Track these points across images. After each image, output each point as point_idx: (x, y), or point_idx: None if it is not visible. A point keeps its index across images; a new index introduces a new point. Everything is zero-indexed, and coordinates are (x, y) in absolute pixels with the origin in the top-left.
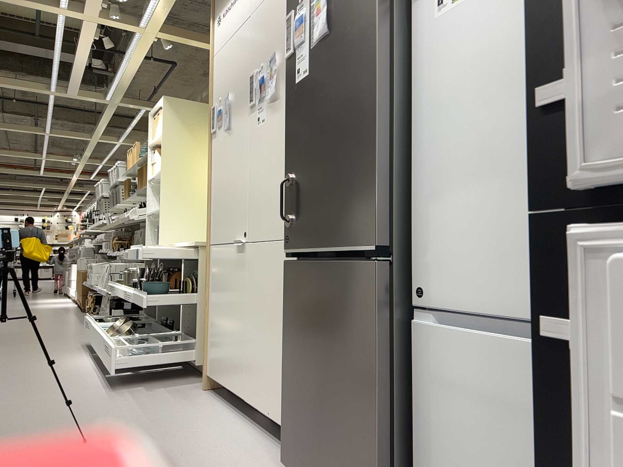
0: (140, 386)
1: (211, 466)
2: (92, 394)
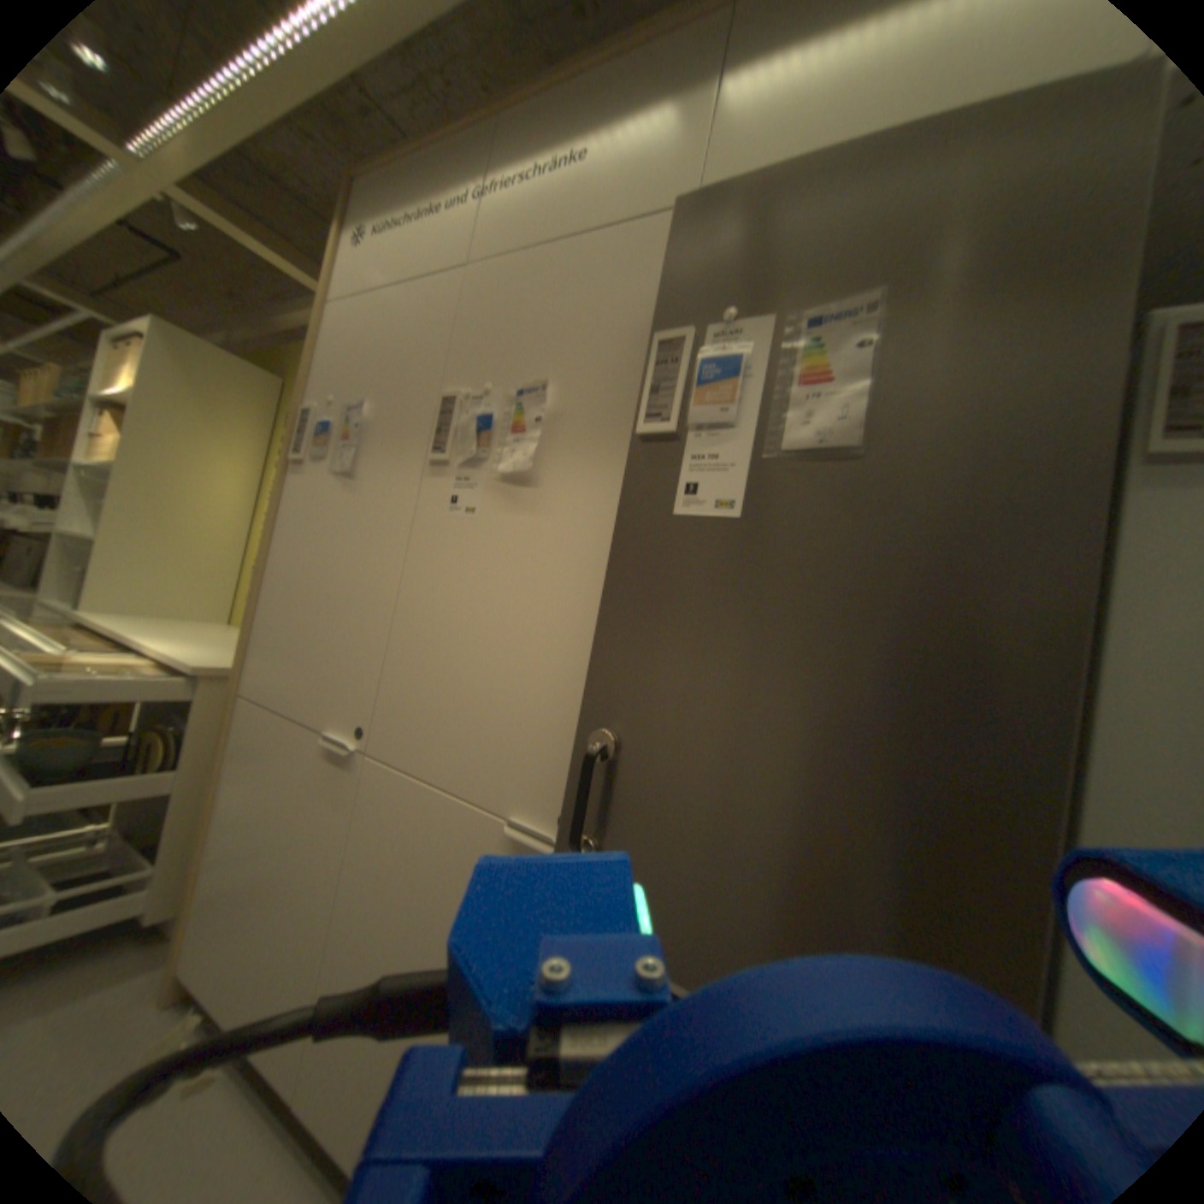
0: None
1: None
2: None
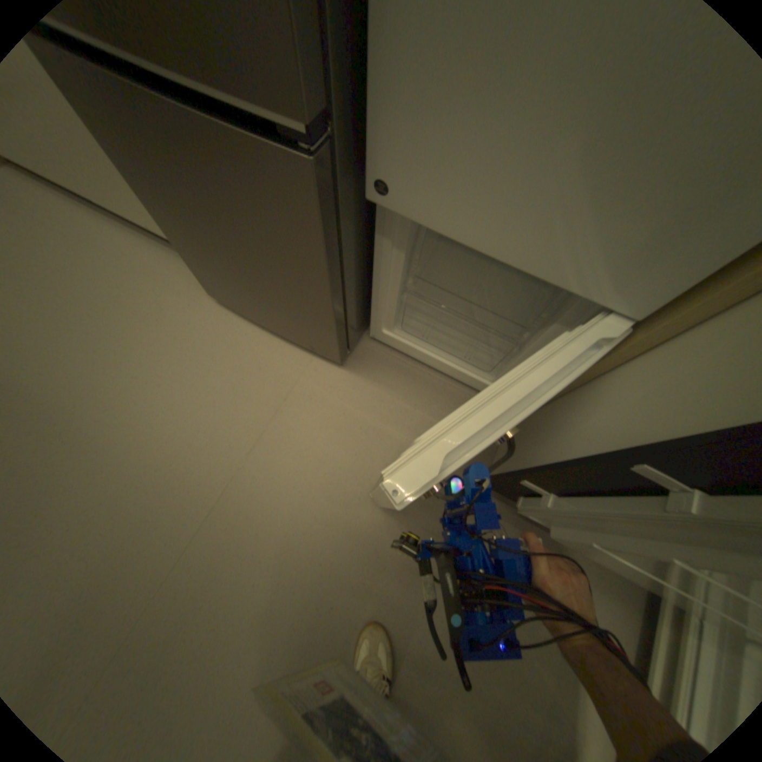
0: None
1: (134, 316)
2: None
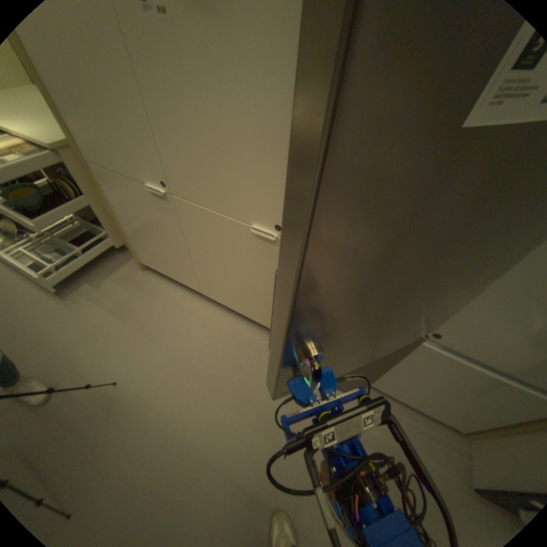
0: (81, 284)
1: (224, 362)
2: (46, 311)
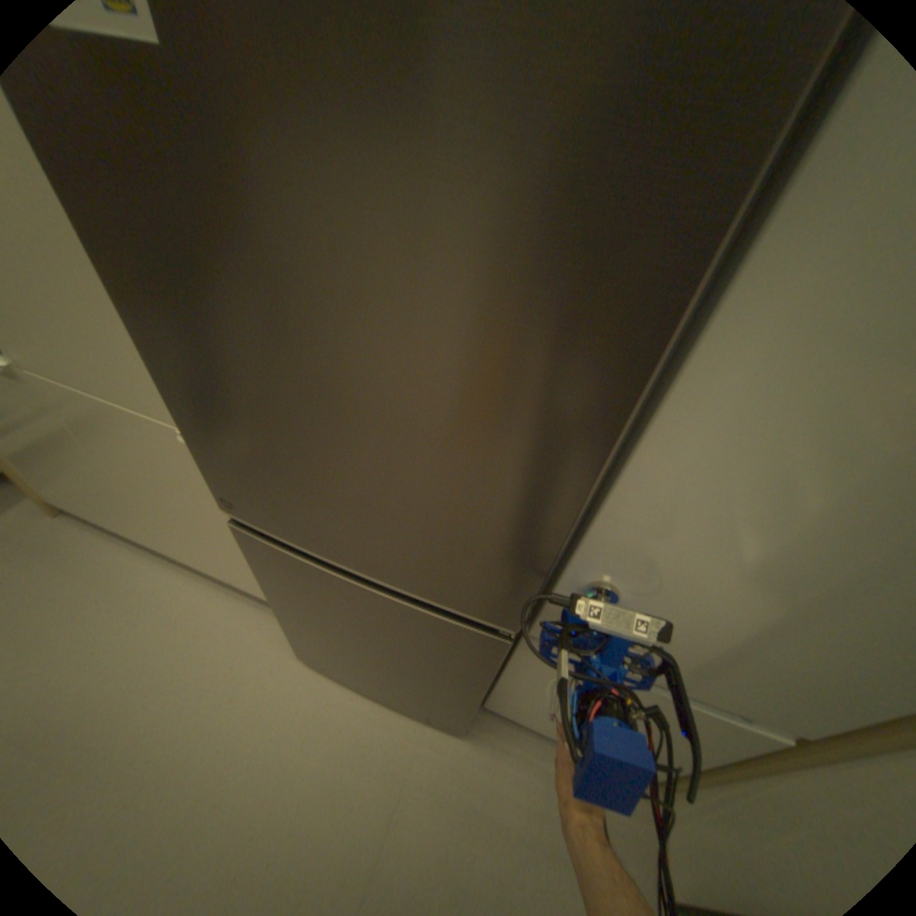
0: None
1: (200, 697)
2: None
